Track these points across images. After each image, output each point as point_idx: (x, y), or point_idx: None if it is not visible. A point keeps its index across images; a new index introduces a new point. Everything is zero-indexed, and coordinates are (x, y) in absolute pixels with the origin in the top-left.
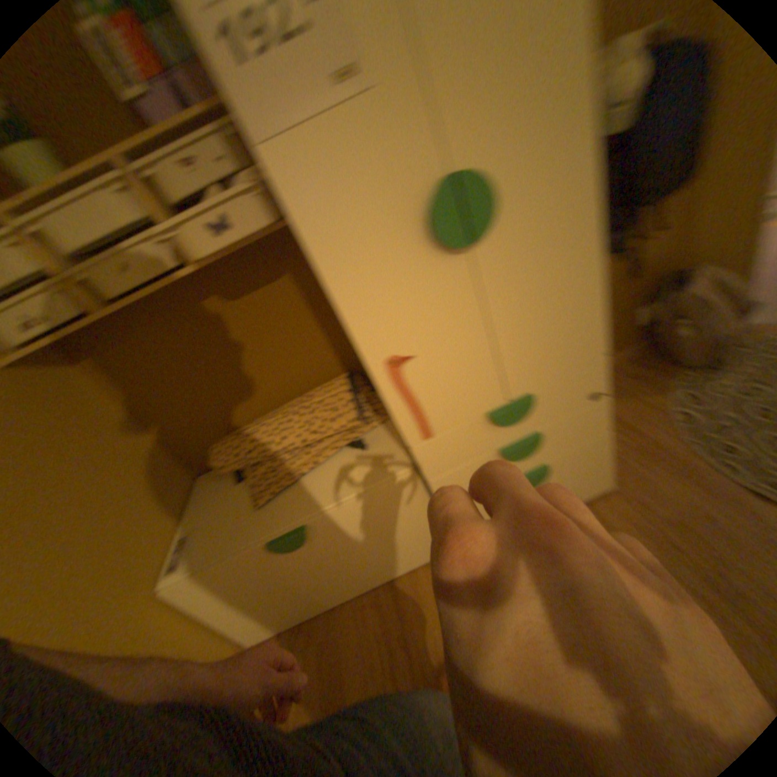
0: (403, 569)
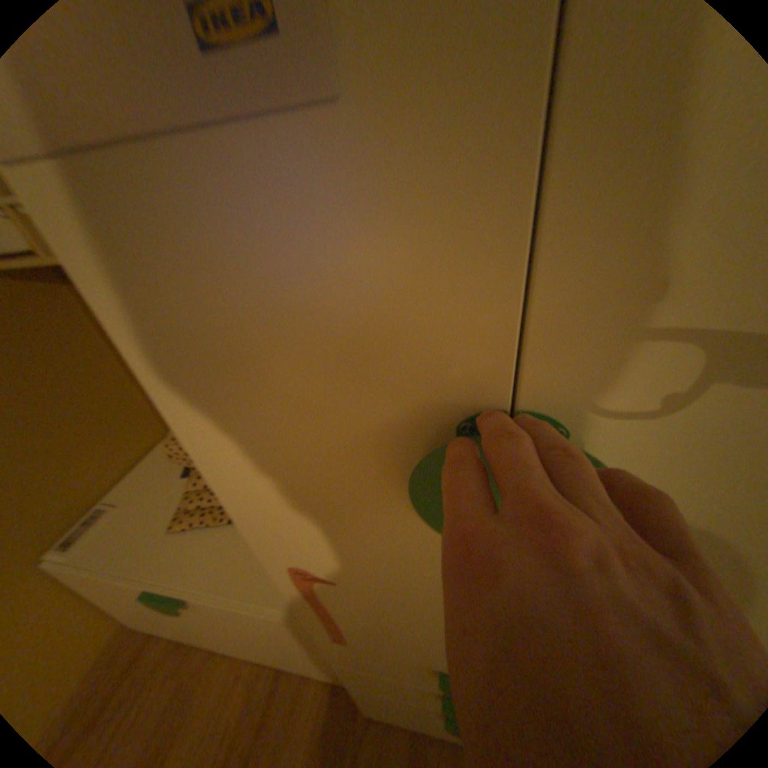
0: (295, 669)
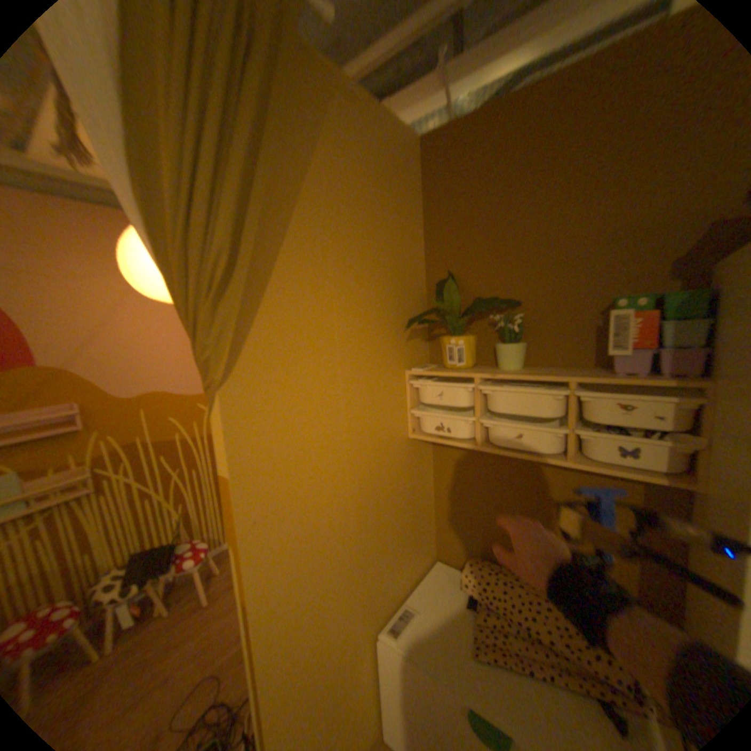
0: None
